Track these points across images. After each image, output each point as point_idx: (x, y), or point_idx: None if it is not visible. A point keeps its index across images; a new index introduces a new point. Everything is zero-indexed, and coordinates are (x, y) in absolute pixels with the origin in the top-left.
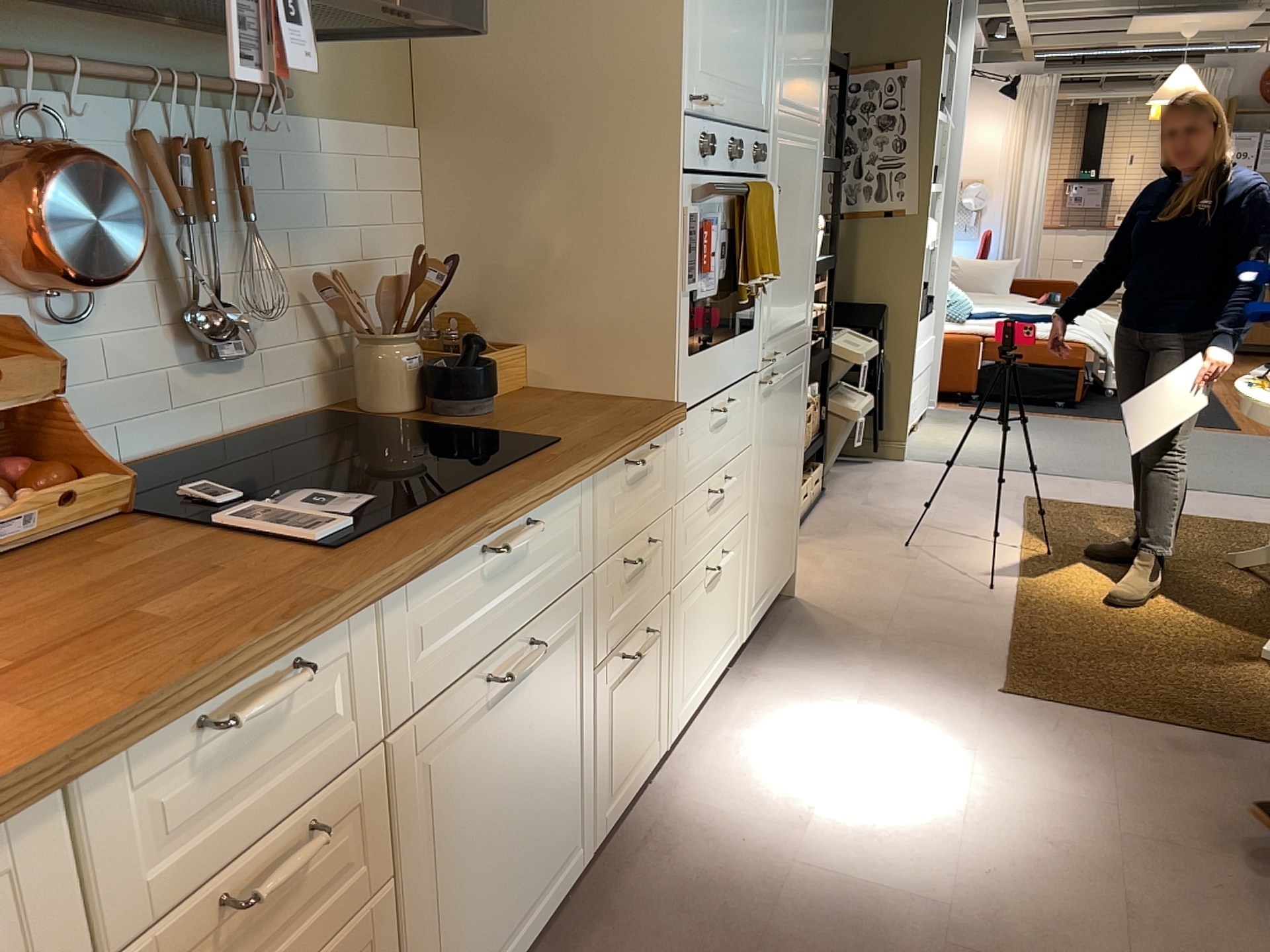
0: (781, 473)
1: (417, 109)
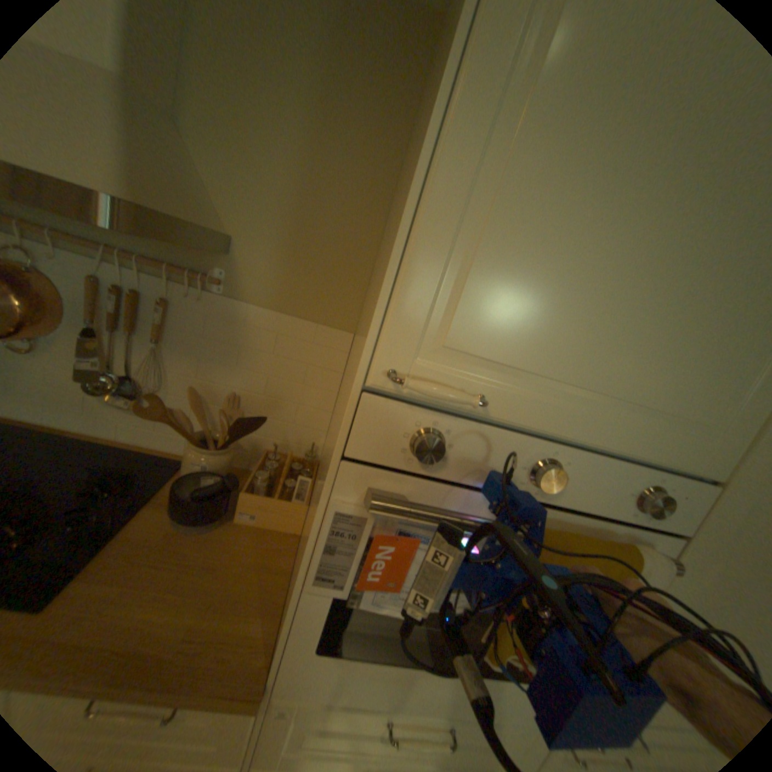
0: None
1: (357, 317)
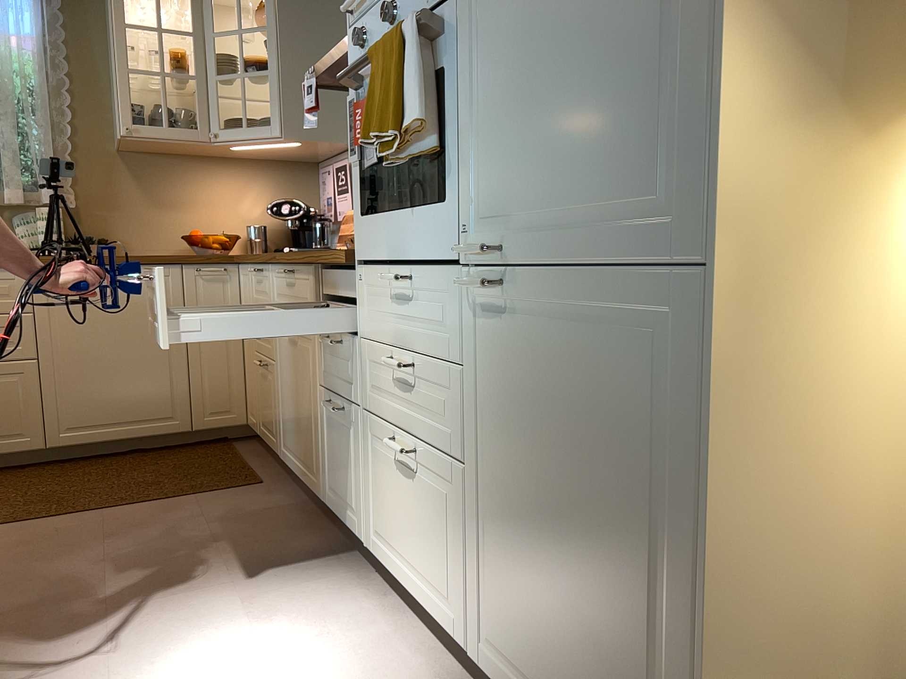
0: (573, 514)
1: None
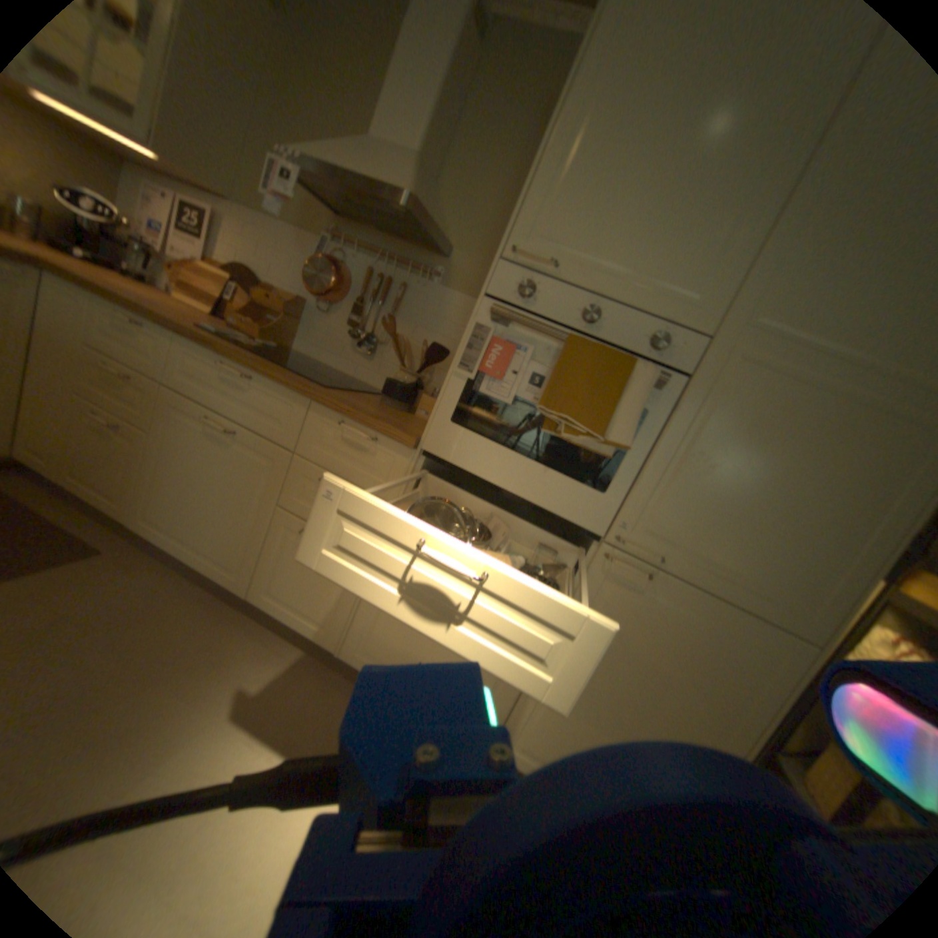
0: (651, 707)
1: None
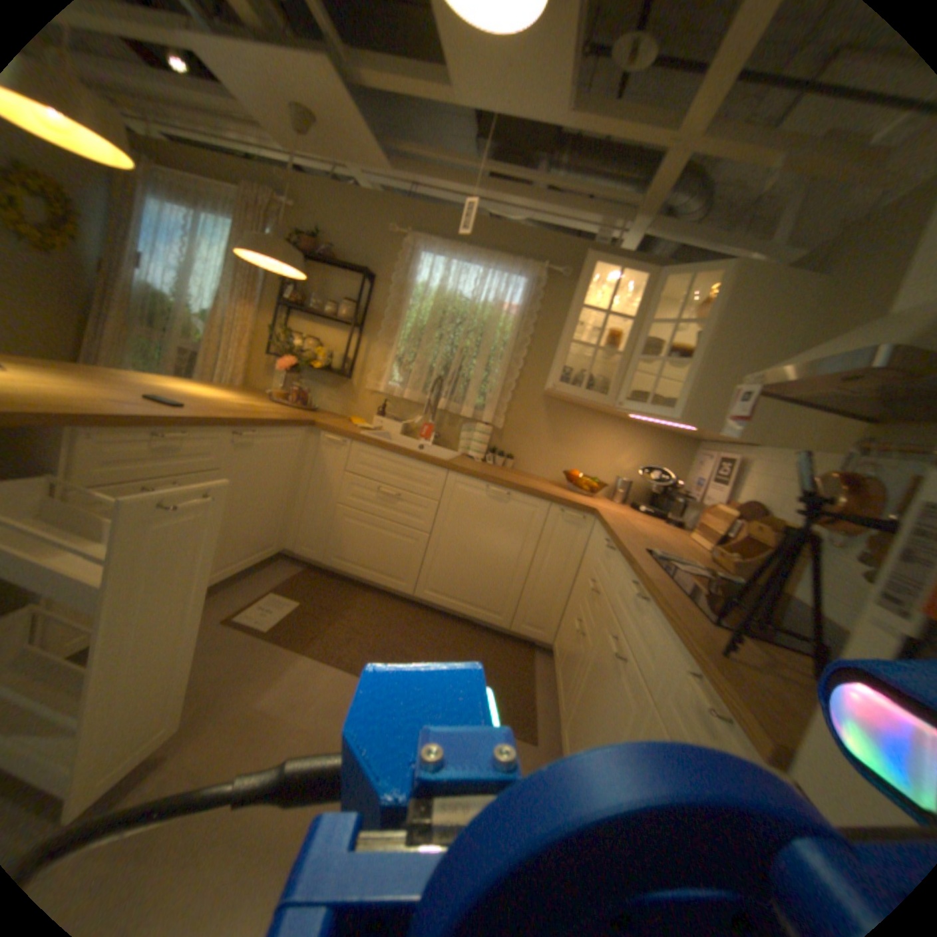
0: None
1: None
